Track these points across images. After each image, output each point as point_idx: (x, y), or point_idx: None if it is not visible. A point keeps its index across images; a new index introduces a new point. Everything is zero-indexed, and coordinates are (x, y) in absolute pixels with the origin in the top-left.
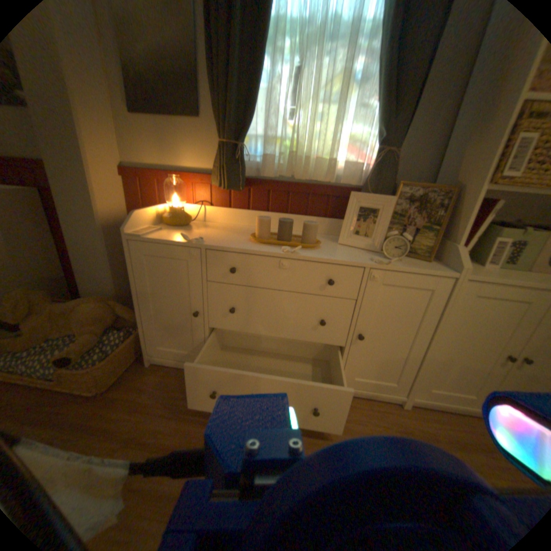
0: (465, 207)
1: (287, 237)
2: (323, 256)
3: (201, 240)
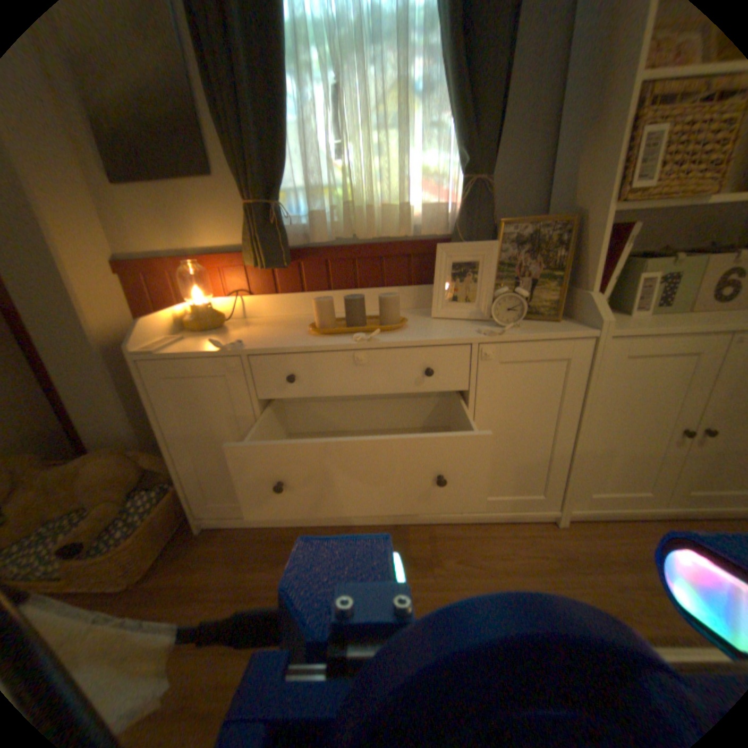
0: (591, 239)
1: (359, 320)
2: (412, 337)
3: (240, 344)
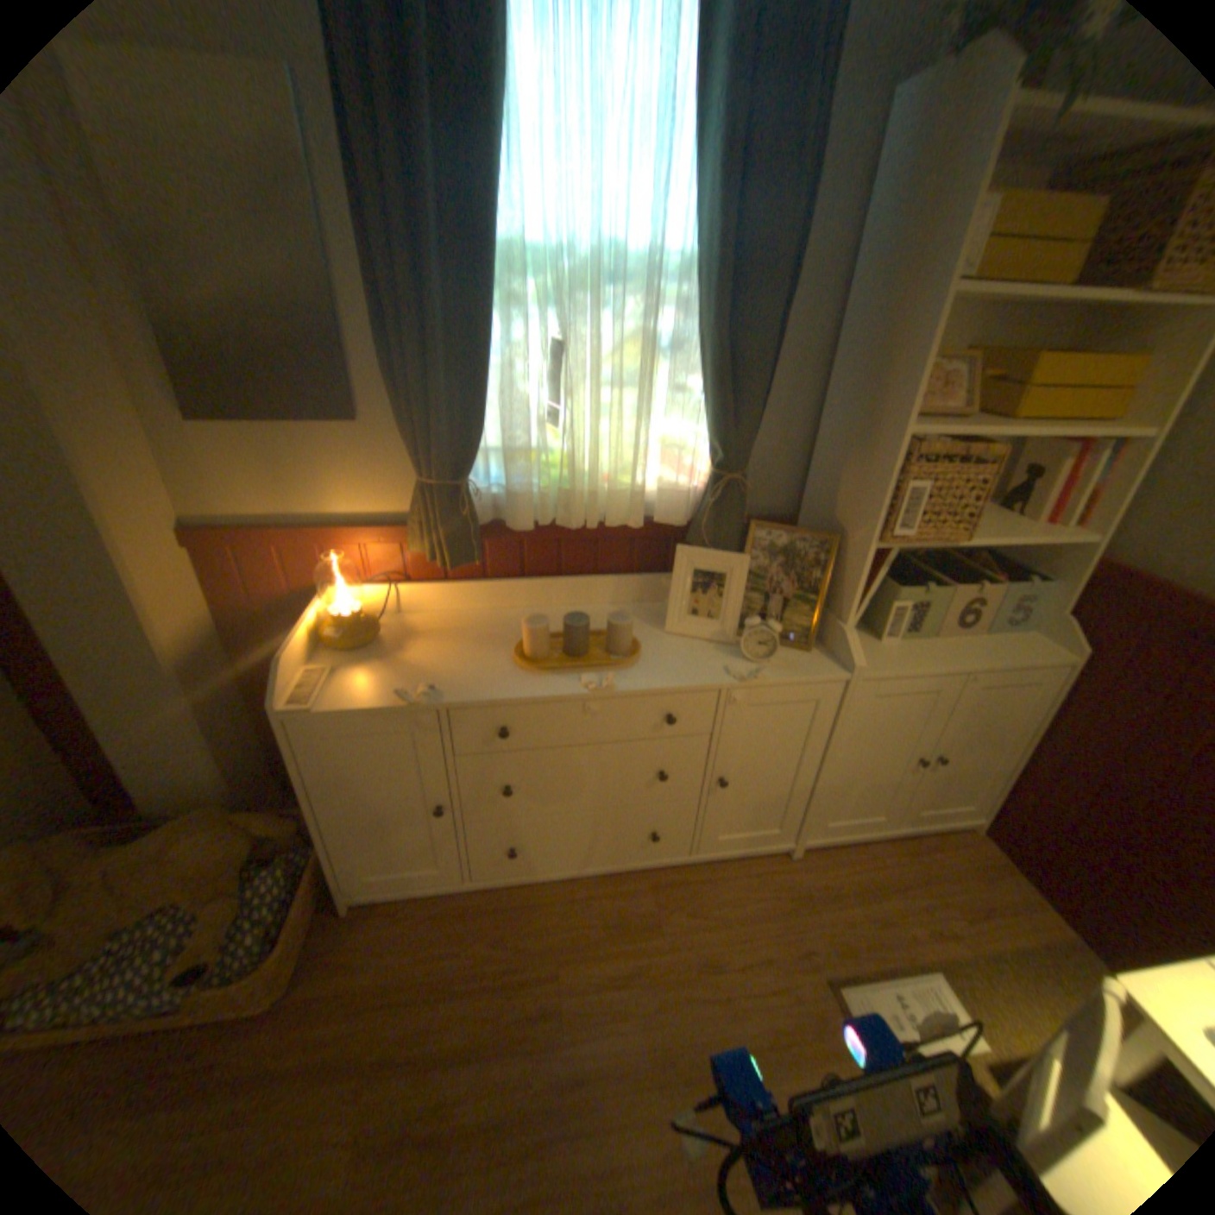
0: (847, 566)
1: (580, 647)
2: (650, 680)
3: (432, 694)
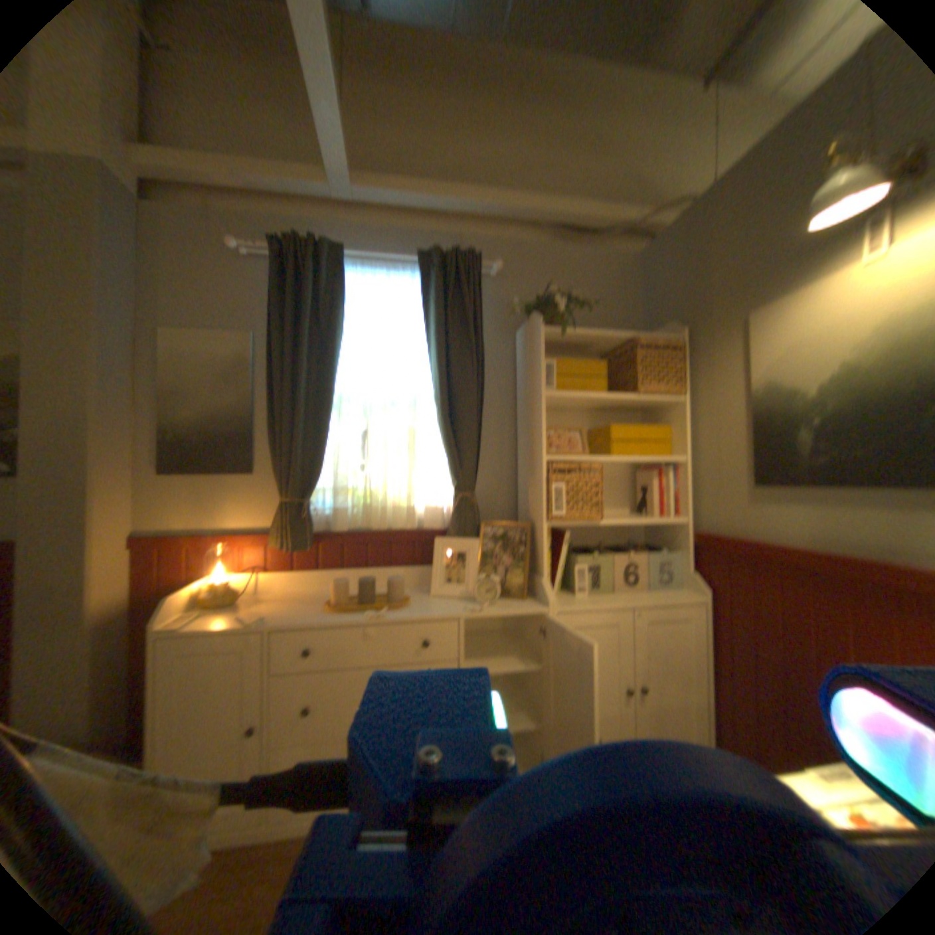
0: (538, 542)
1: (368, 600)
2: (411, 616)
3: (260, 623)
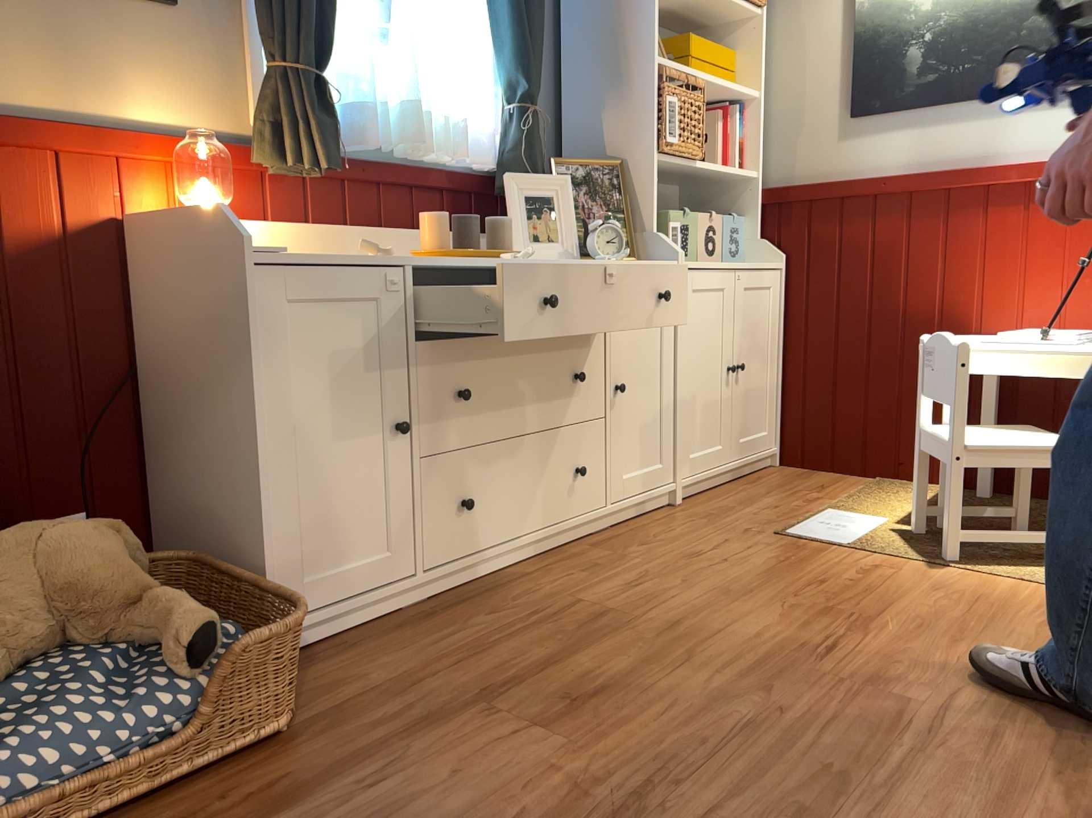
0: (635, 184)
1: (475, 245)
2: (553, 259)
3: (390, 251)
